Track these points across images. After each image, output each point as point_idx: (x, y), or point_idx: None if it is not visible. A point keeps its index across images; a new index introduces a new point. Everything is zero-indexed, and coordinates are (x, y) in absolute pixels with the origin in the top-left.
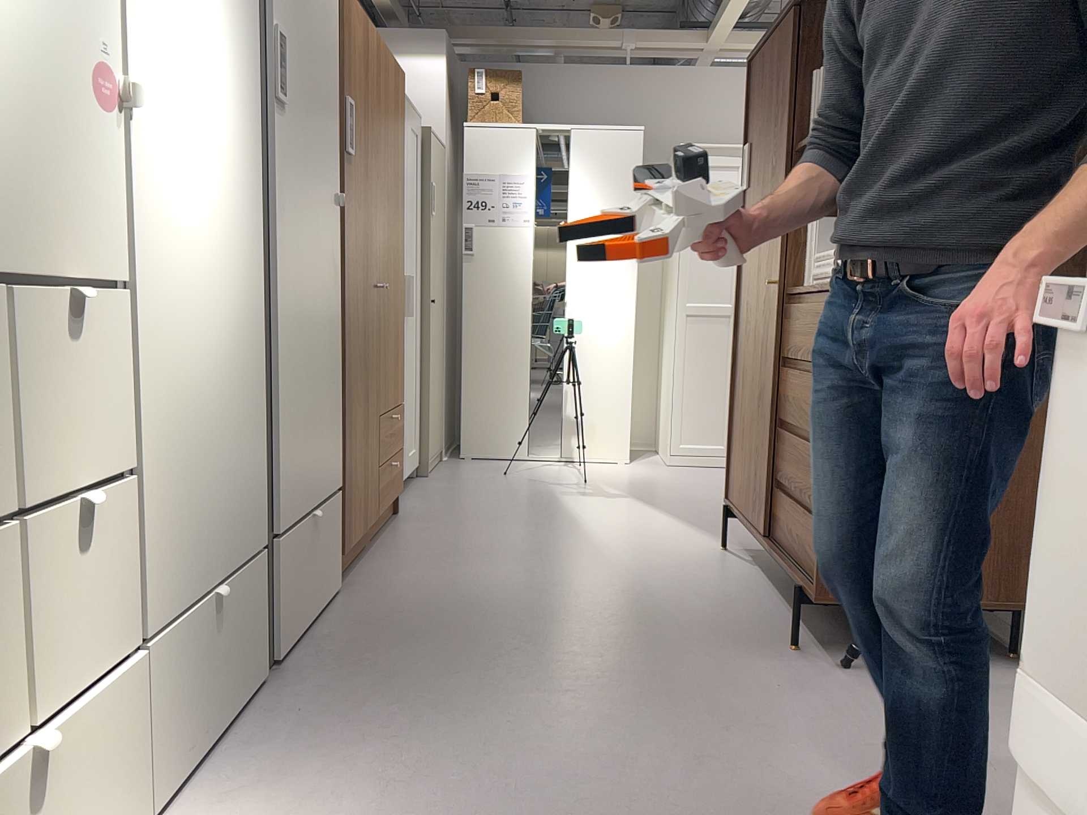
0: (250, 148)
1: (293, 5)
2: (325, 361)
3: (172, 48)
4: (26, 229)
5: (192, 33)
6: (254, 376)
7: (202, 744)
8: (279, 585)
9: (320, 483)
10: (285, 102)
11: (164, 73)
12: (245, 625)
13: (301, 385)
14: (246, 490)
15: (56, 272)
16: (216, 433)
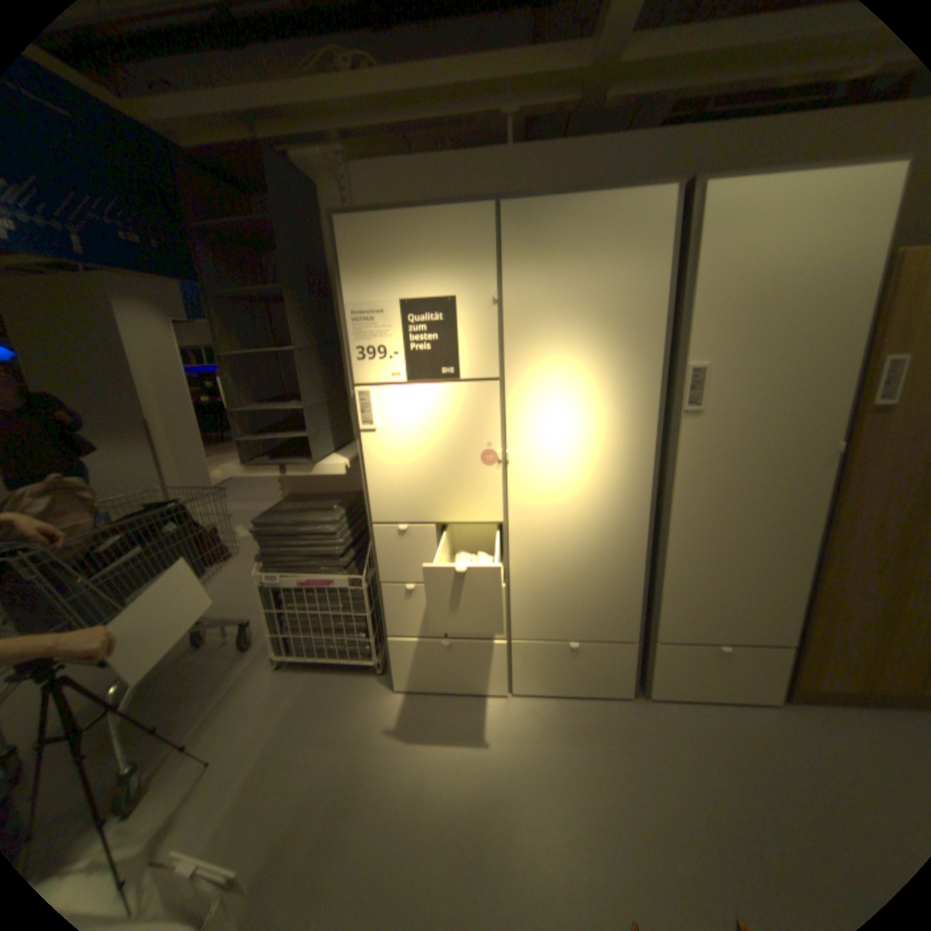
0: (643, 448)
1: (738, 335)
2: (775, 563)
3: (551, 426)
4: (451, 509)
5: (571, 412)
6: (634, 562)
7: (556, 691)
8: (659, 667)
9: (746, 635)
10: (707, 407)
11: (542, 438)
12: (607, 667)
13: (715, 574)
14: (617, 612)
15: (467, 520)
16: (583, 582)
